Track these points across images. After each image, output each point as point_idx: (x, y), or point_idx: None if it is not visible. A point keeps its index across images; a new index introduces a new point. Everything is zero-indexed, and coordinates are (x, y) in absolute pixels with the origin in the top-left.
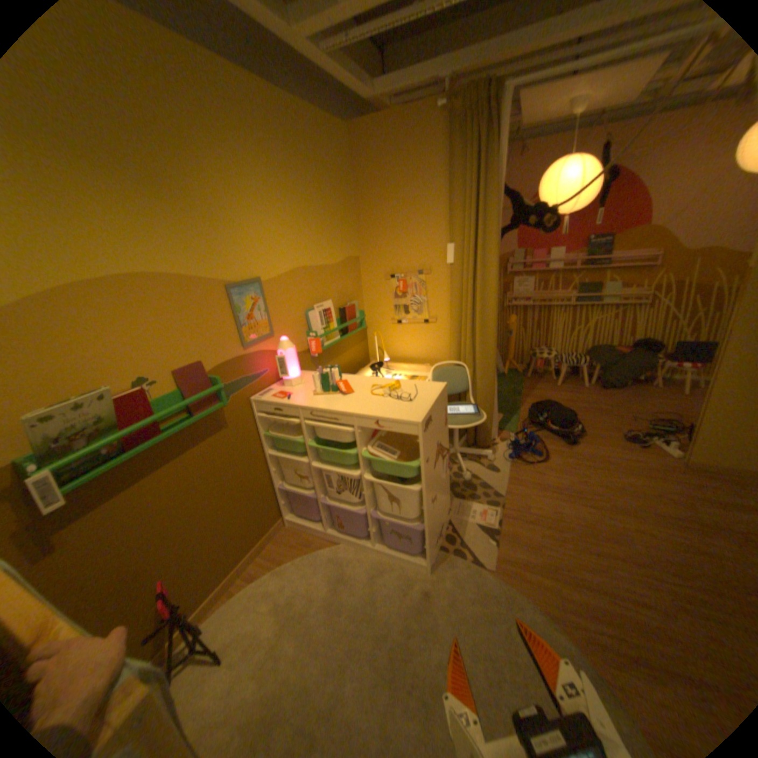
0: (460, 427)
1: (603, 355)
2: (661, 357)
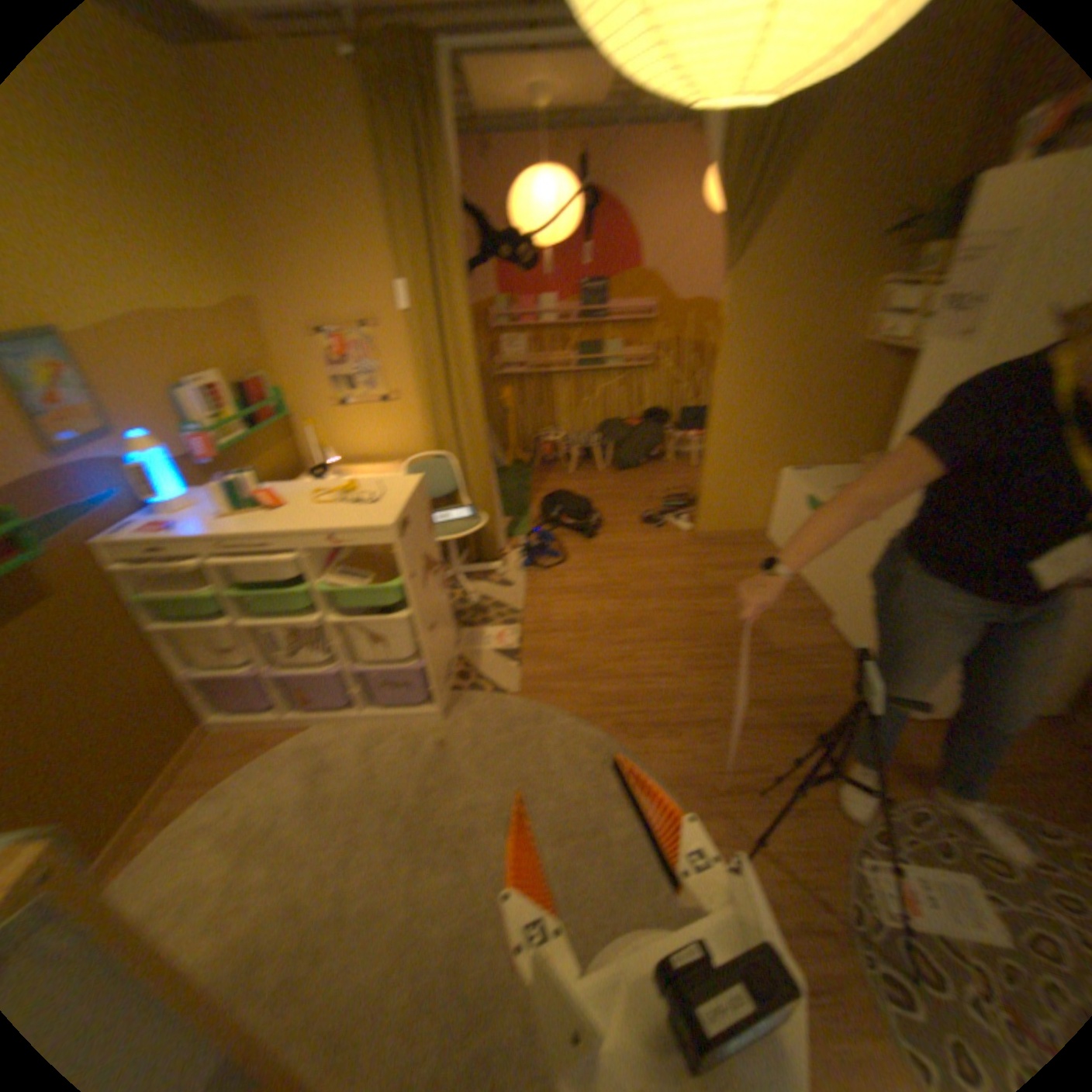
0: (457, 537)
1: (615, 431)
2: (670, 428)
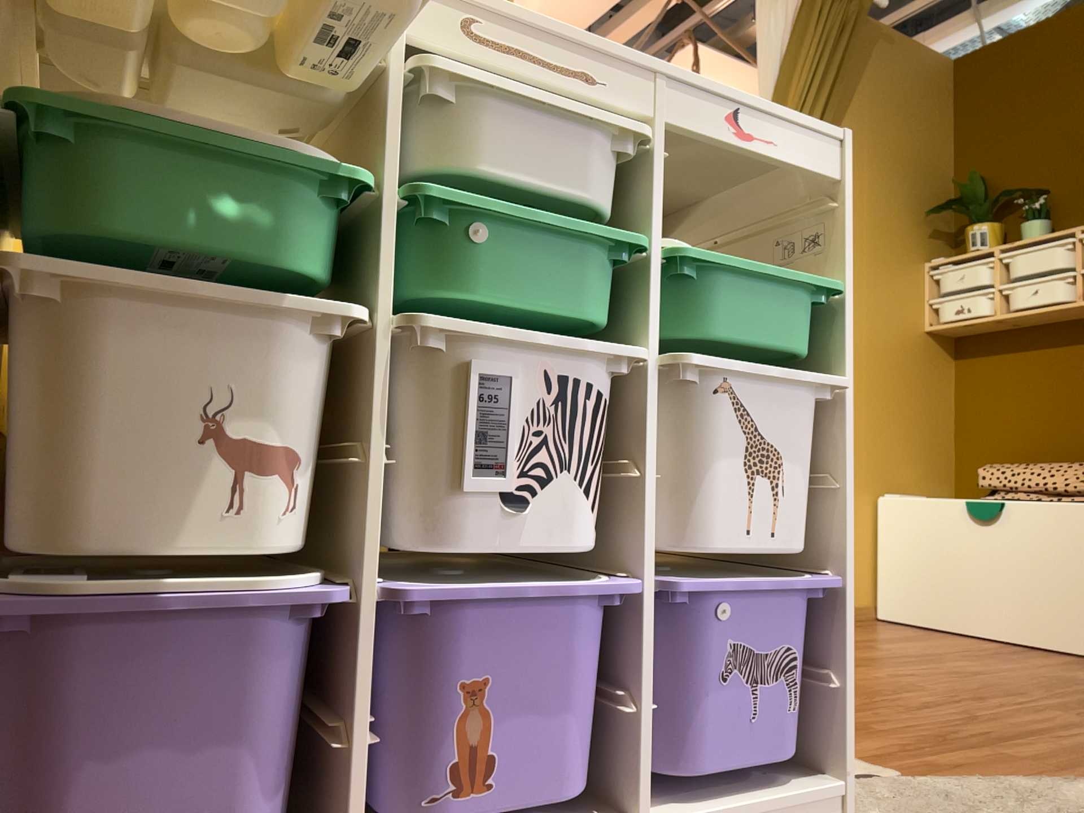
0: None
1: None
2: None
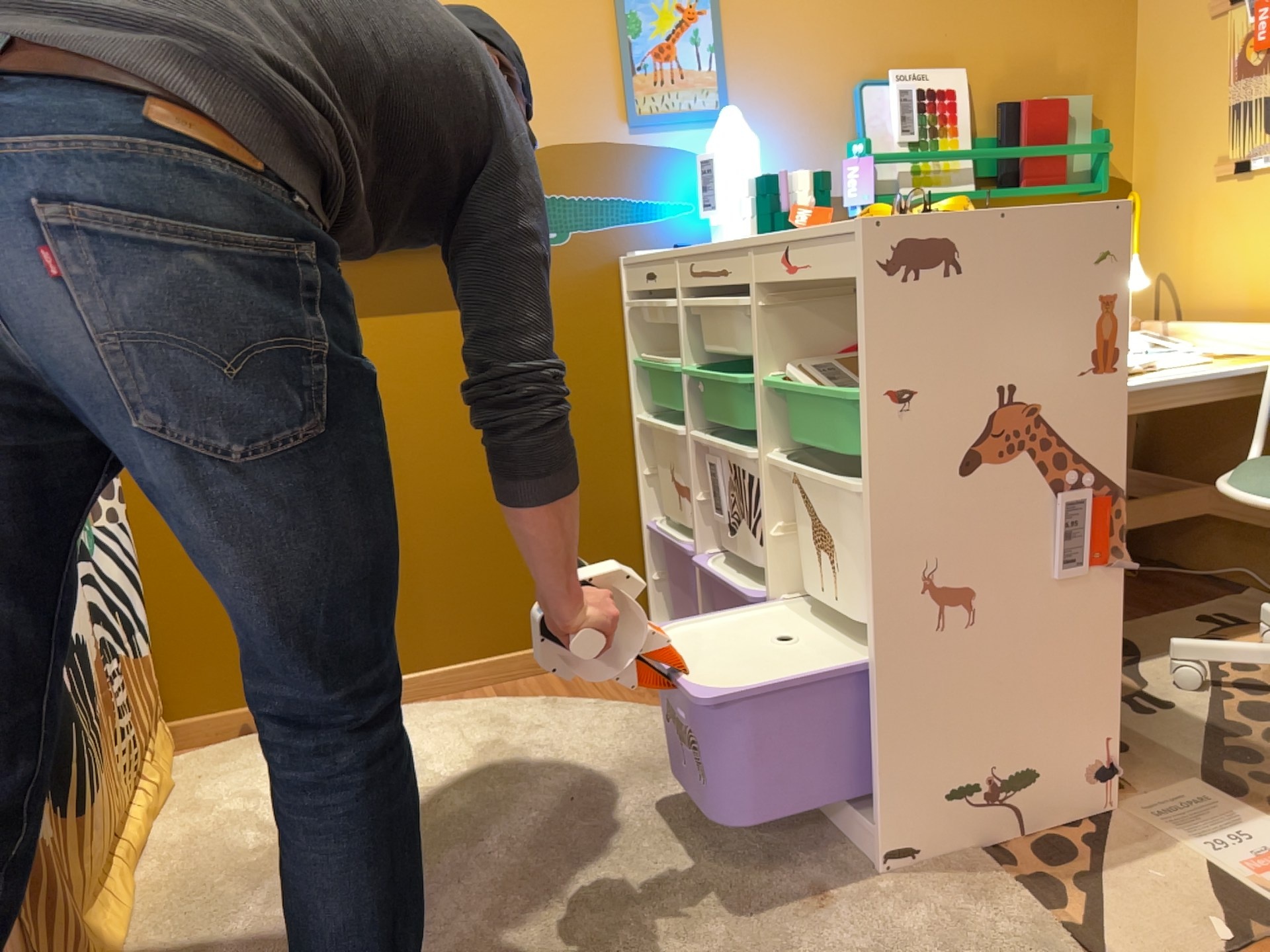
0: None
1: None
2: None
